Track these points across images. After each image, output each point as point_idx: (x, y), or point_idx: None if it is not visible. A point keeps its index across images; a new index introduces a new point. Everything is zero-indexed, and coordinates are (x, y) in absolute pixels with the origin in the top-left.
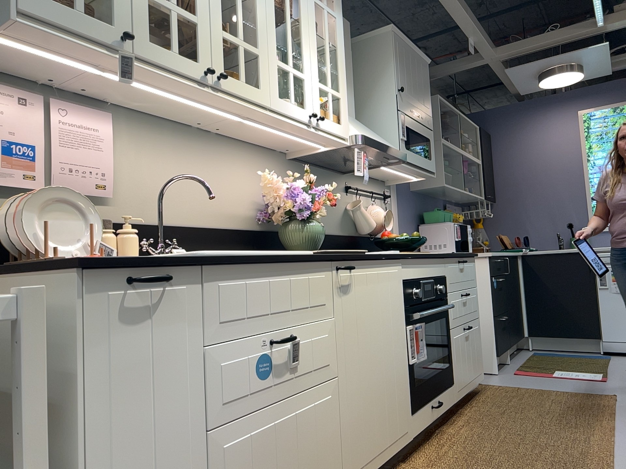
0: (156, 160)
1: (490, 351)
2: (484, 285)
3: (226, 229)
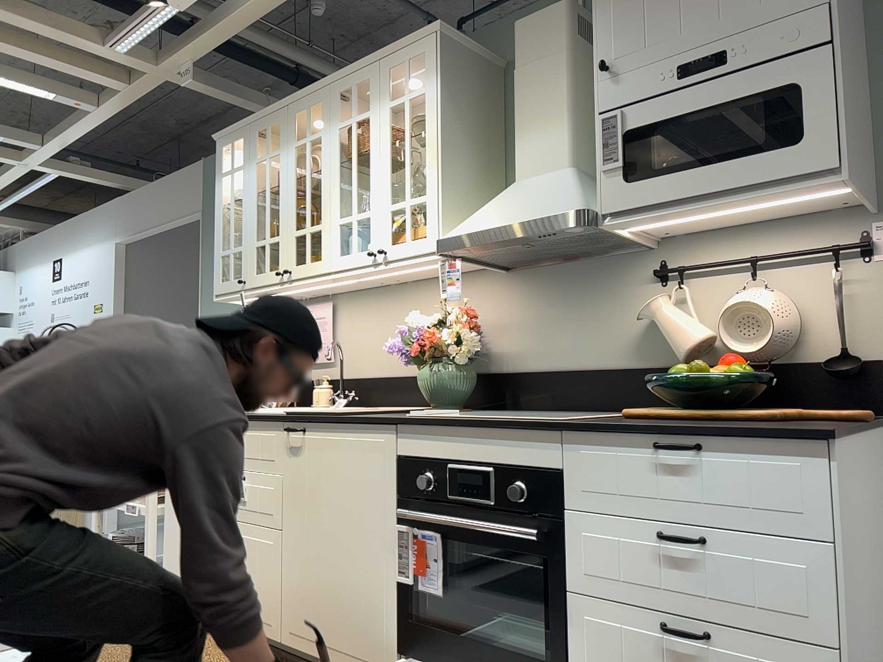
0: (362, 324)
1: None
2: None
3: (415, 376)
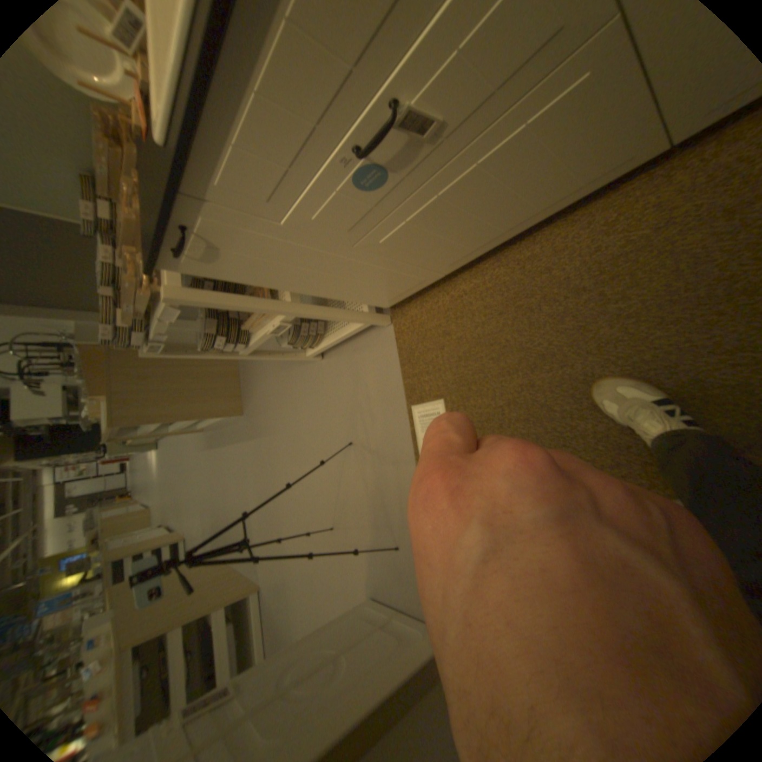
0: None
1: None
2: None
3: None
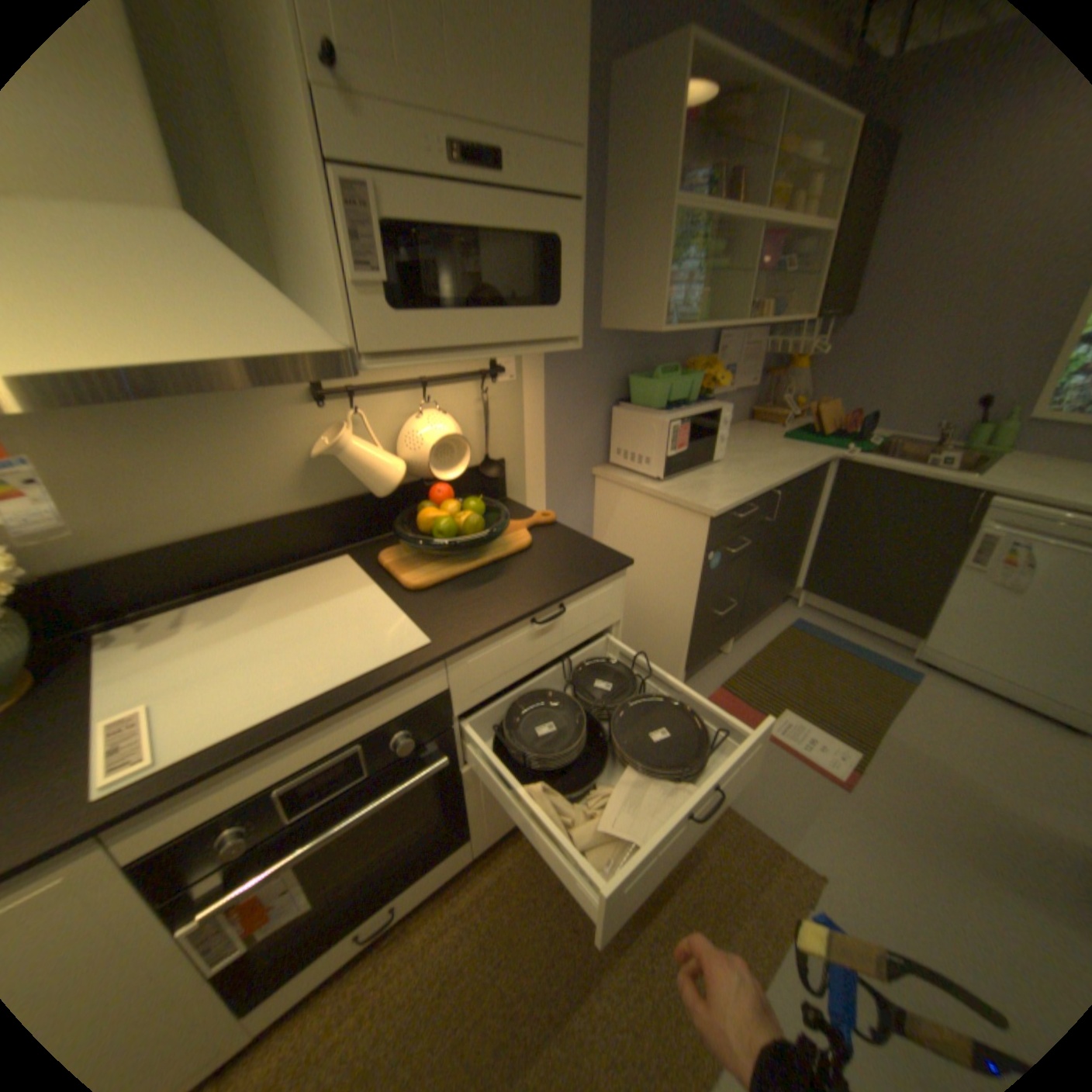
0: None
1: (675, 660)
2: (690, 561)
3: None
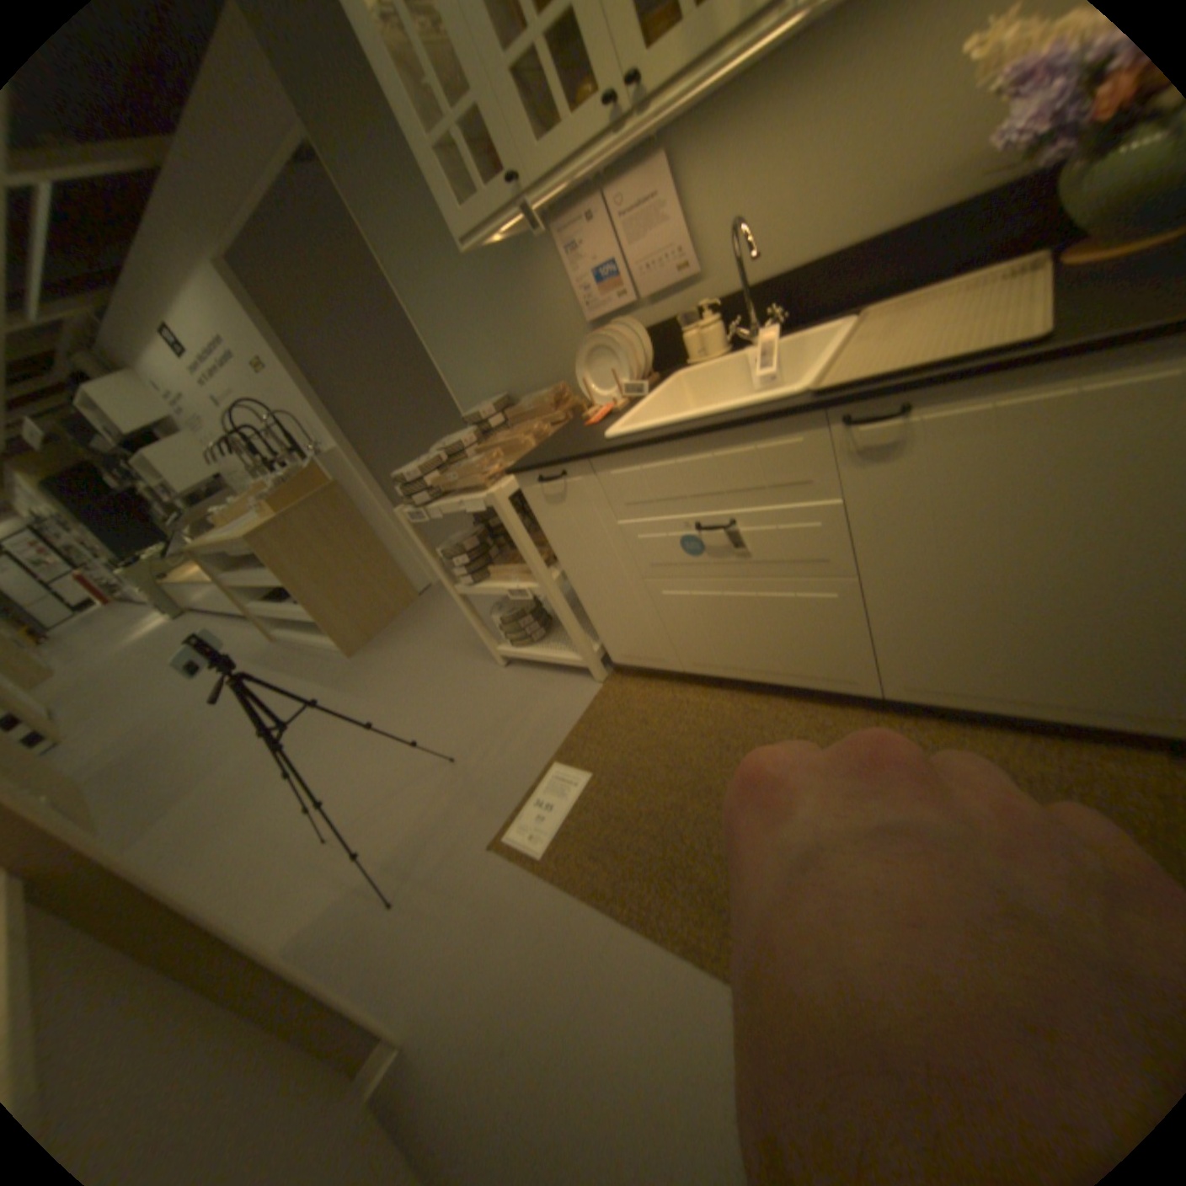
0: (755, 166)
1: None
2: None
3: (931, 216)
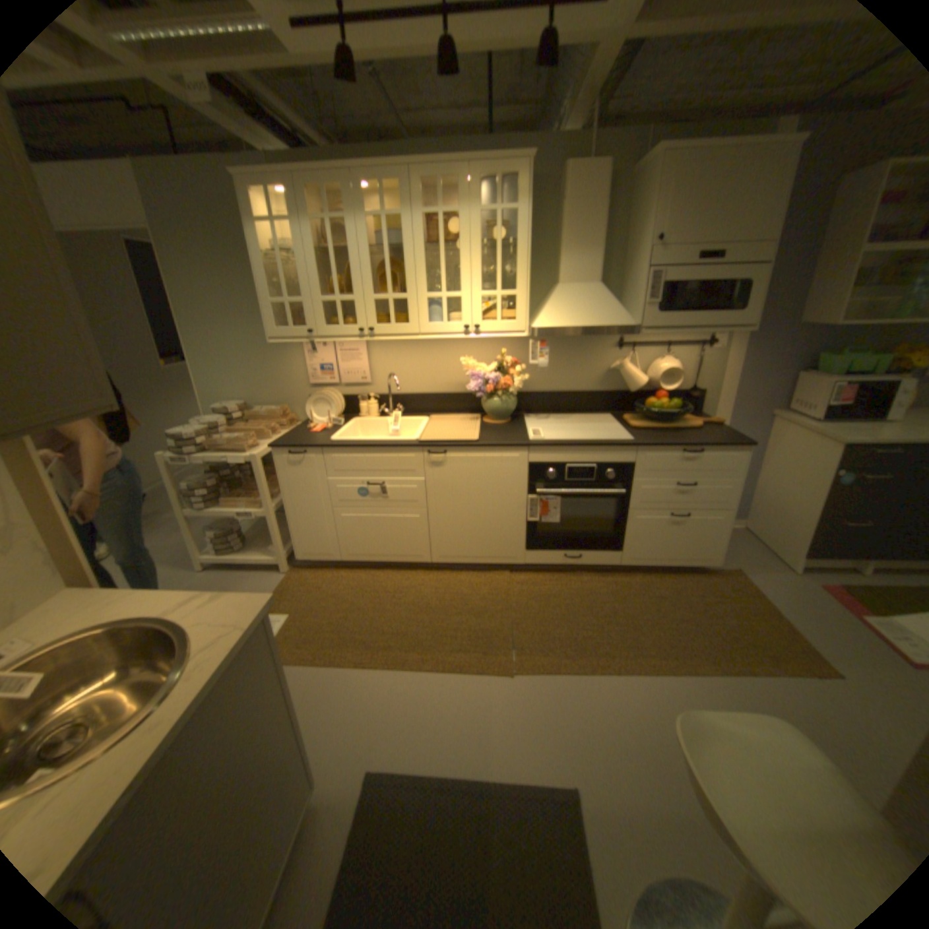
0: (398, 357)
1: (801, 550)
2: (826, 476)
3: (451, 394)
